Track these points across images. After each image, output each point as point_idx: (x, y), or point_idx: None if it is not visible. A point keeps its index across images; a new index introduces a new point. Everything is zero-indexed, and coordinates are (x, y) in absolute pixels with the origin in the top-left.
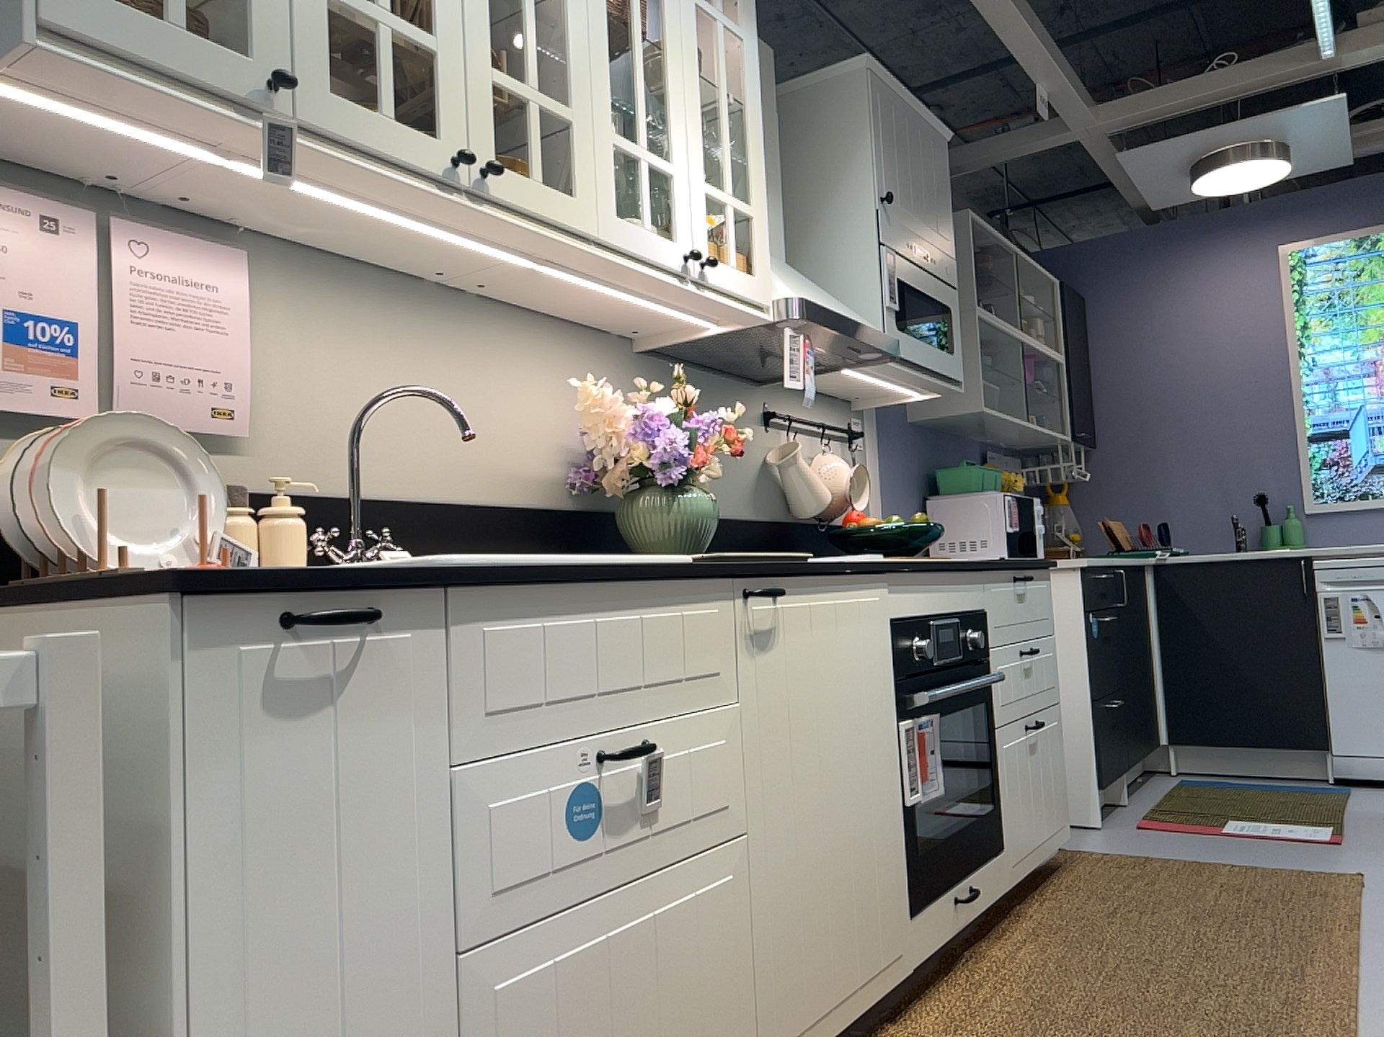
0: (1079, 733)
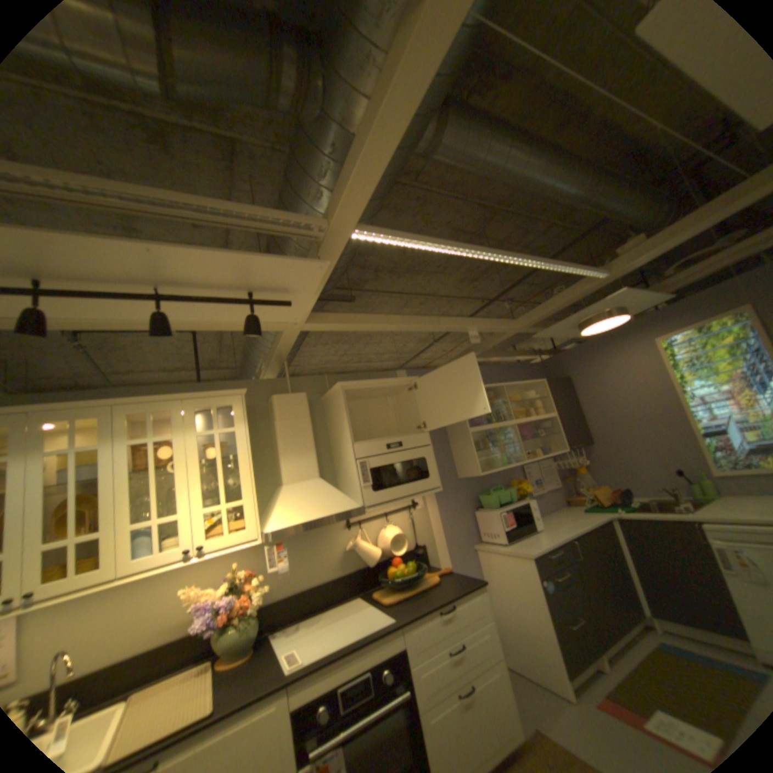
0: (552, 648)
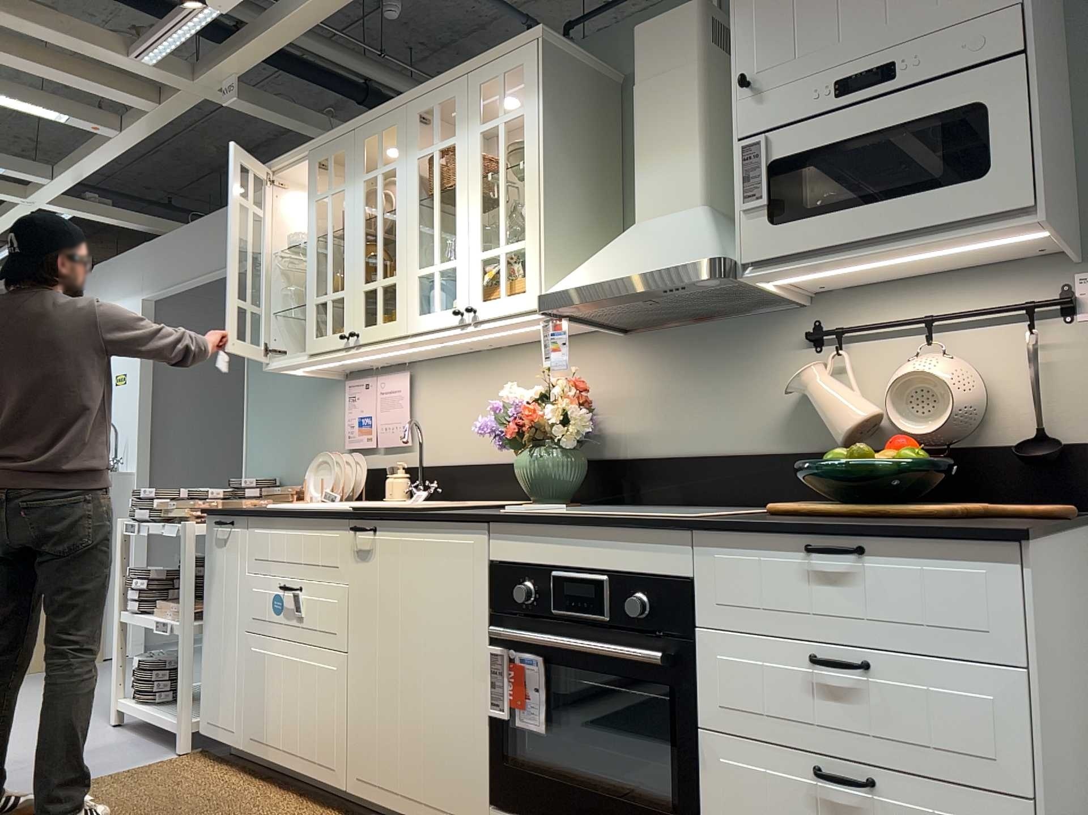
0: None
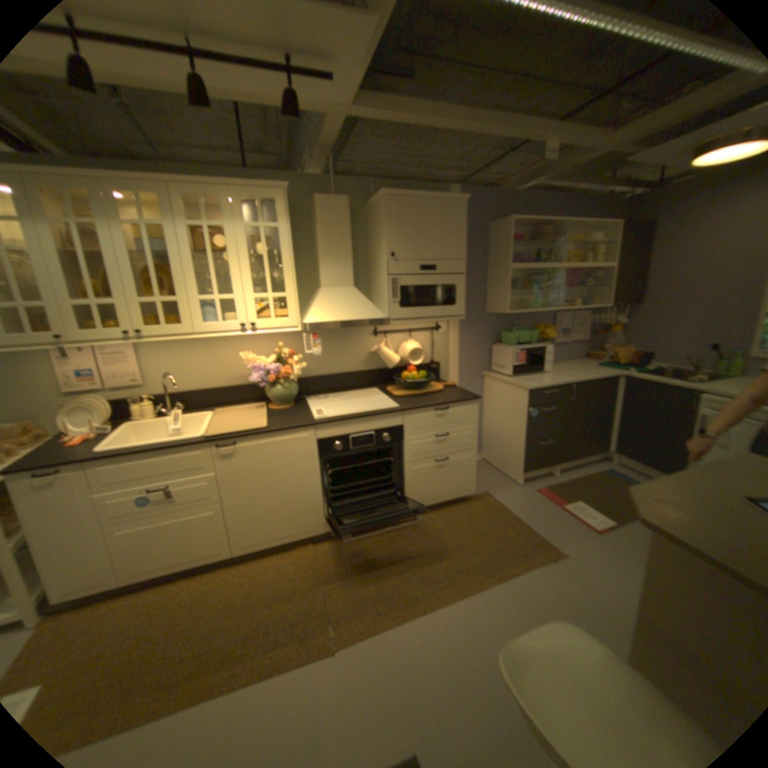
0: (520, 452)
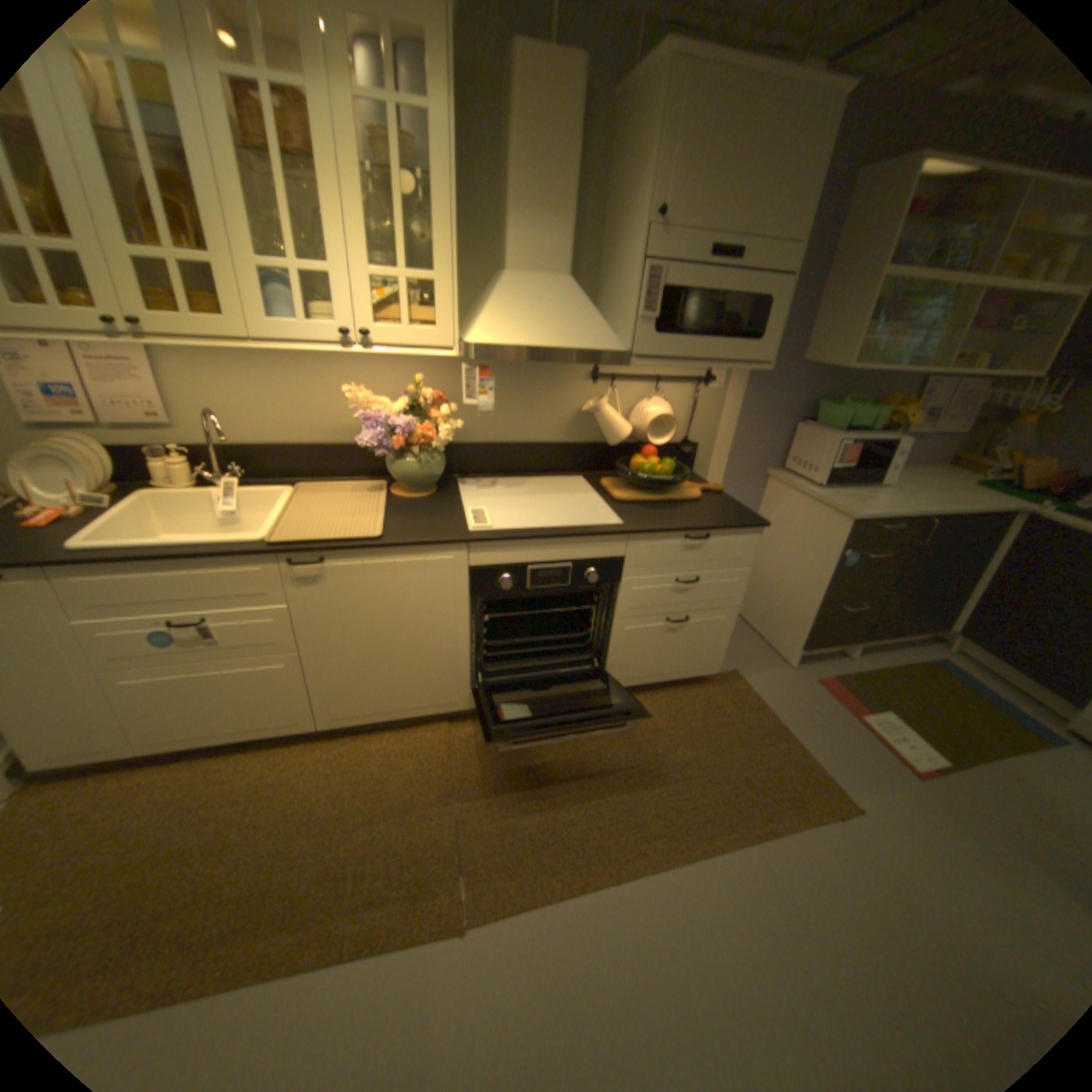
0: (806, 616)
